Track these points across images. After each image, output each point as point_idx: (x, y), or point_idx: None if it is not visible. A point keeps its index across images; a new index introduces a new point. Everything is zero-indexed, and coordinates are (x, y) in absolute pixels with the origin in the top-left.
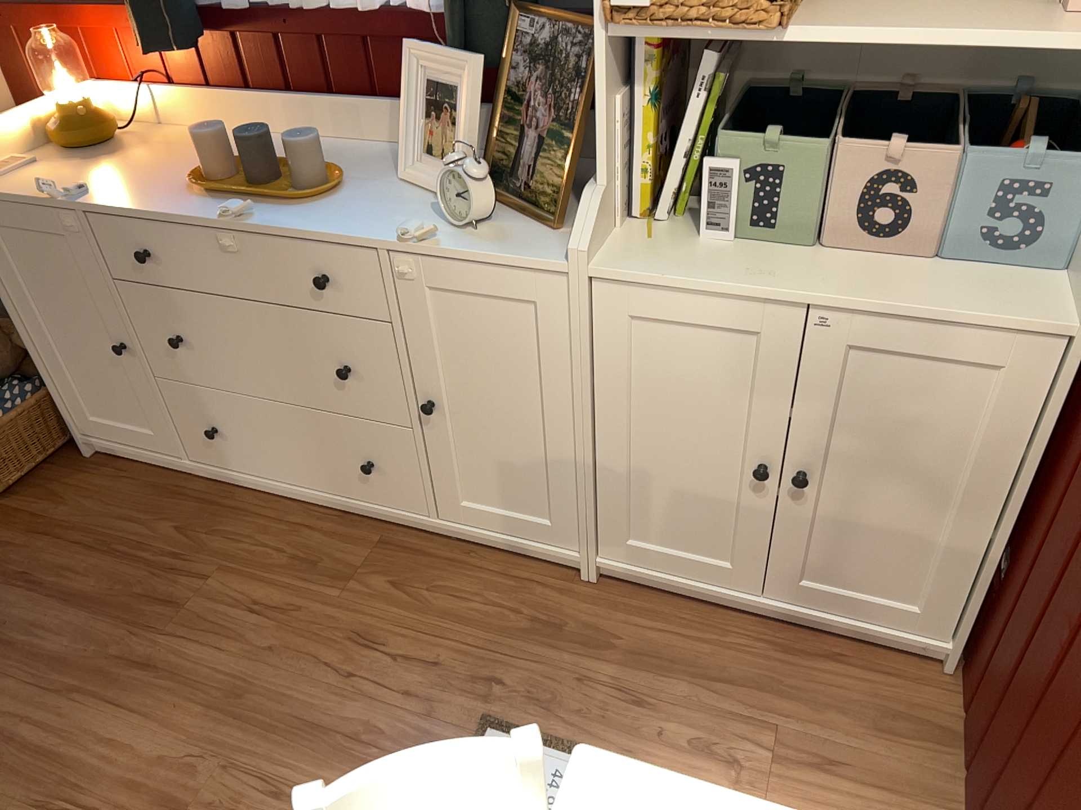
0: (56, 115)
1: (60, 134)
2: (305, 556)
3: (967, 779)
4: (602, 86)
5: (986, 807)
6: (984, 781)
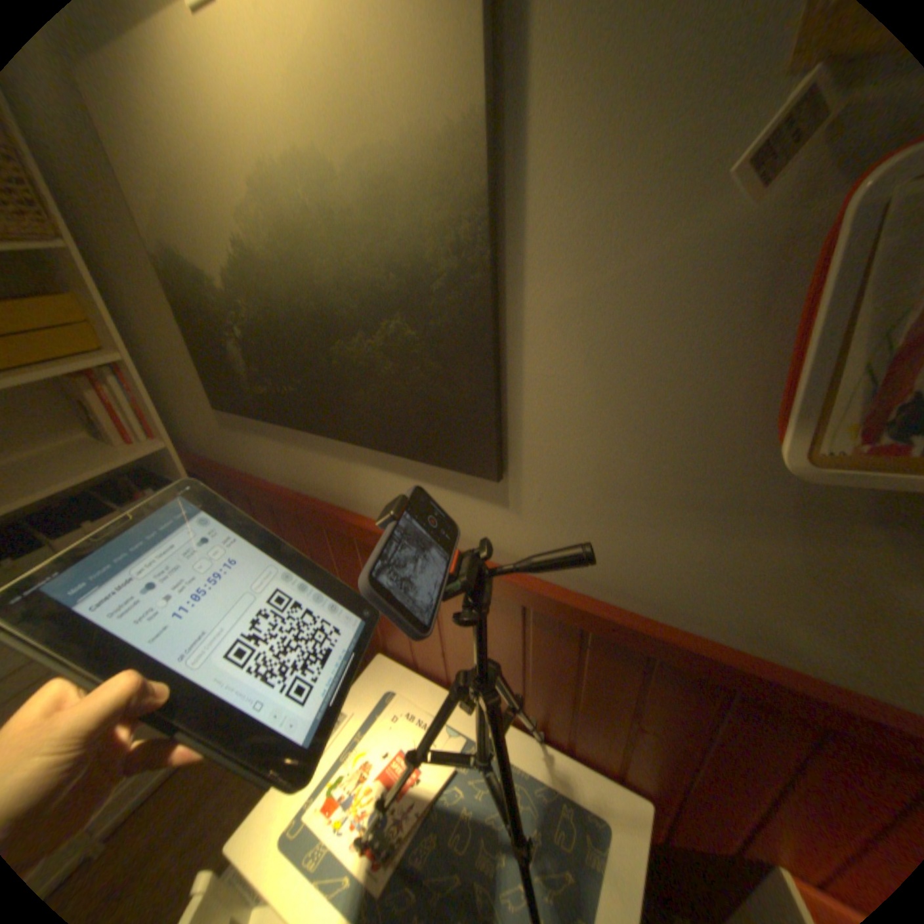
0: None
1: None
2: None
3: None
4: None
5: None
6: None
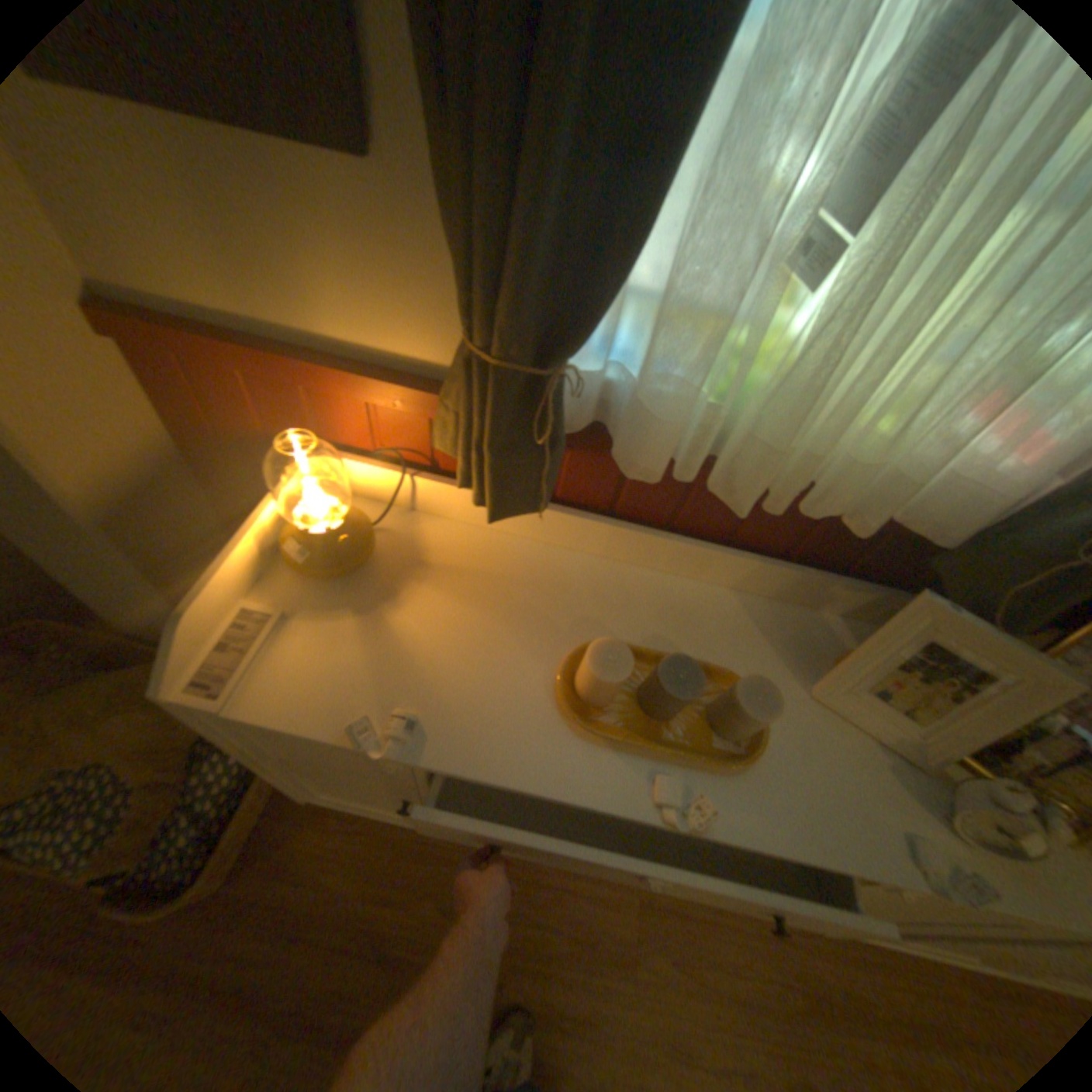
0: (299, 535)
1: (311, 566)
2: (582, 937)
3: None
4: None
5: None
6: None
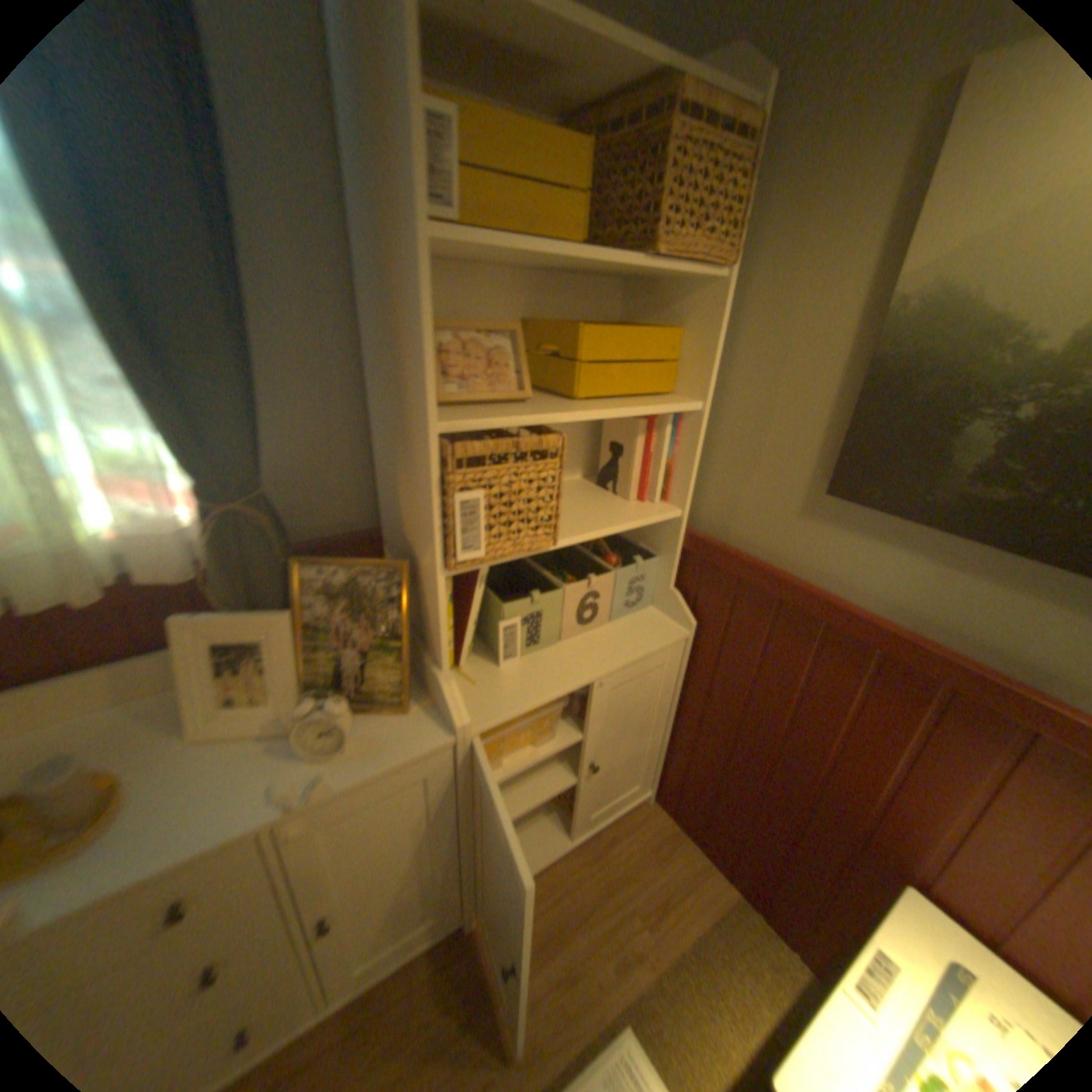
0: None
1: None
2: None
3: (703, 856)
4: (437, 611)
5: (734, 864)
6: (722, 853)
